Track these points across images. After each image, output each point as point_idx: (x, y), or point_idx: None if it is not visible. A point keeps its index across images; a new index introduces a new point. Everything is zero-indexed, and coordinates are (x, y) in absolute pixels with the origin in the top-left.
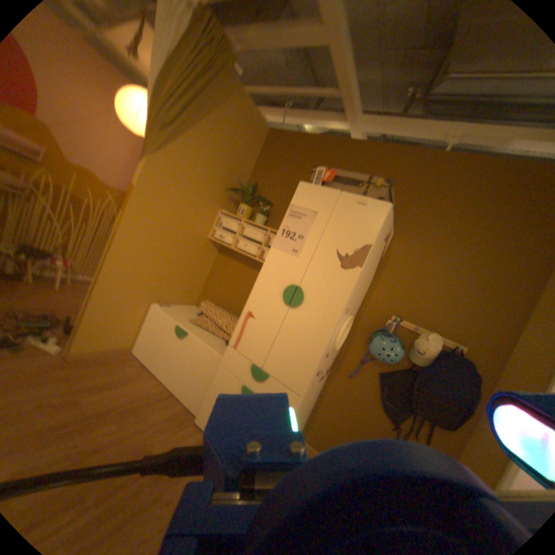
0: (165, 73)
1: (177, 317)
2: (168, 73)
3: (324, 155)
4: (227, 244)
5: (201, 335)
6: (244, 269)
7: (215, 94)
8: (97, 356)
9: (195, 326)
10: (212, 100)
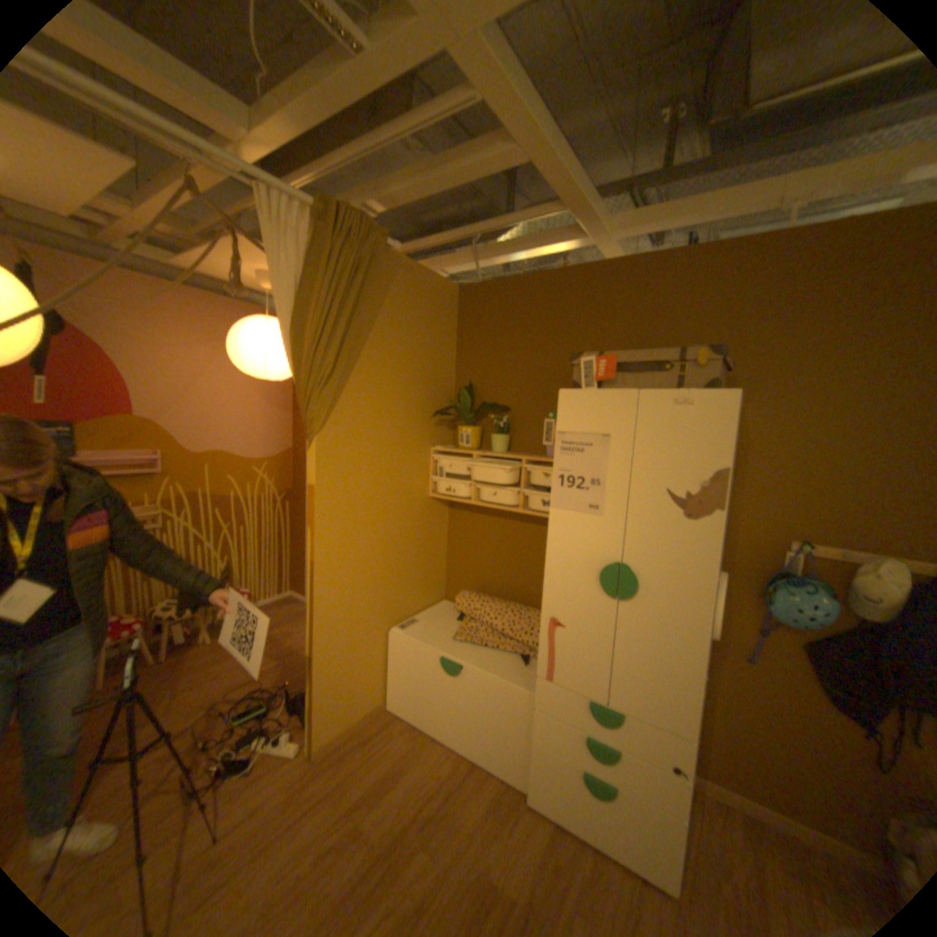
0: (299, 309)
1: (434, 638)
2: (304, 306)
3: (567, 301)
4: (463, 496)
5: (482, 660)
6: (501, 523)
7: (370, 290)
8: (347, 735)
9: (465, 644)
10: (370, 301)
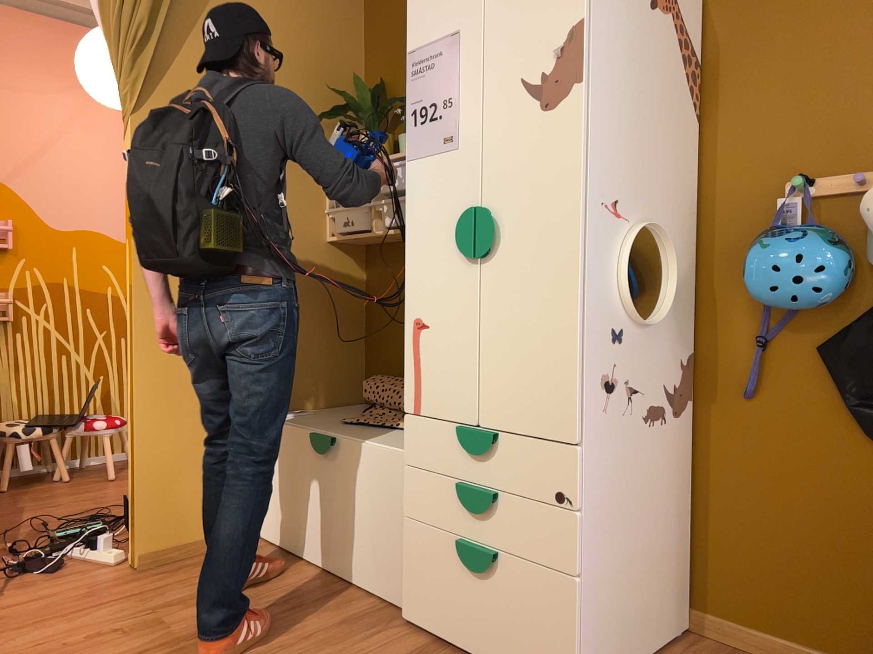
0: None
1: (313, 421)
2: None
3: None
4: (362, 228)
5: (364, 433)
6: None
7: None
8: (188, 548)
9: (352, 424)
10: None
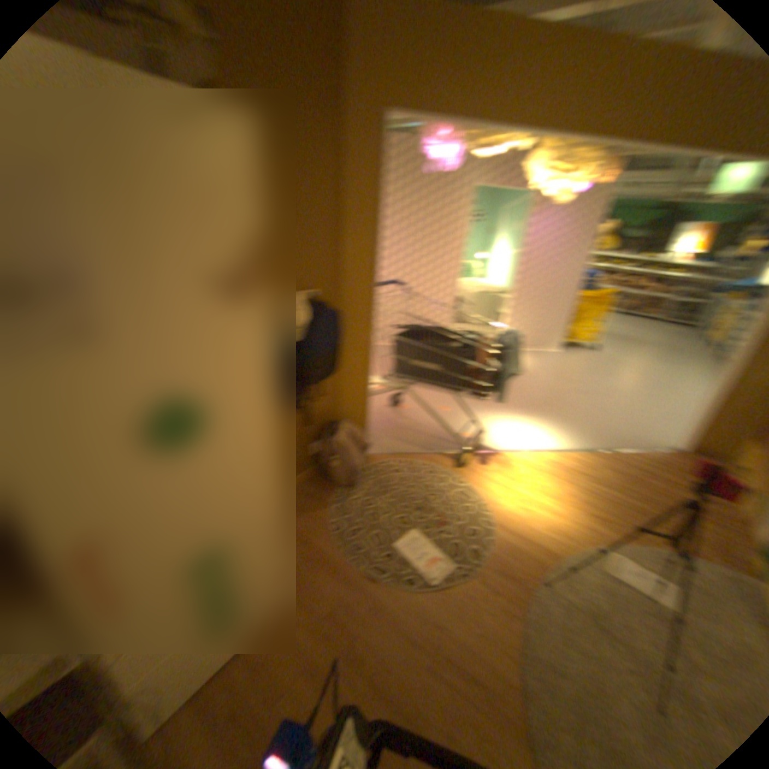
0: None
1: None
2: None
3: None
4: None
5: None
6: None
7: None
8: None
9: None
10: None
